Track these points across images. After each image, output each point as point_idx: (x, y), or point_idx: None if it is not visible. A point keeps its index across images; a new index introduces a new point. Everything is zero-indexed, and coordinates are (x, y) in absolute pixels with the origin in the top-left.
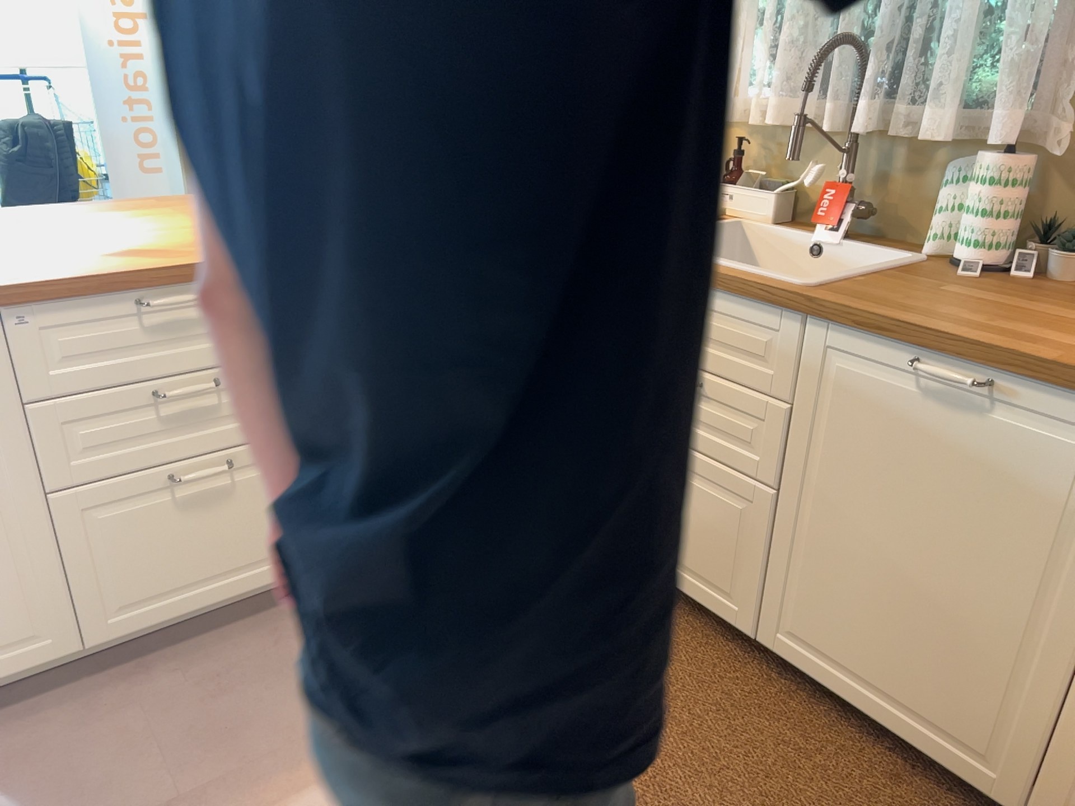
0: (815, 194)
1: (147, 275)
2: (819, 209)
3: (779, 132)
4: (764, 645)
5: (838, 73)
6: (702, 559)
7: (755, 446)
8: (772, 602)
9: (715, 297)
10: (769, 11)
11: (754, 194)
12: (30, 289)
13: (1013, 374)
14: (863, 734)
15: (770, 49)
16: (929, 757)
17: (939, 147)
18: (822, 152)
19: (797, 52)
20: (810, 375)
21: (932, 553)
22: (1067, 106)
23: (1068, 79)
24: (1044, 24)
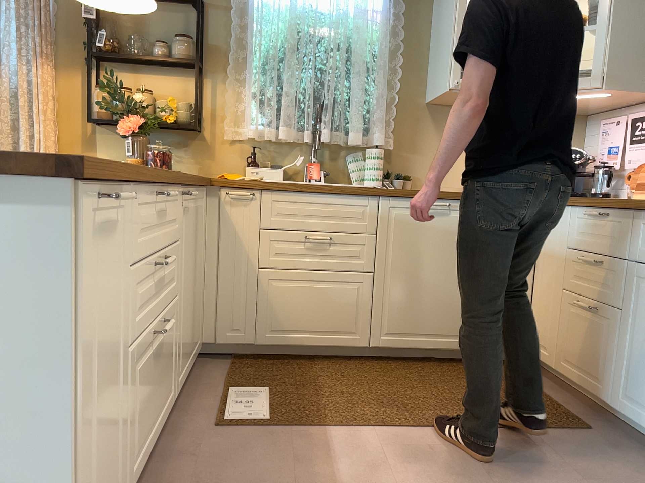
0: (292, 169)
1: (156, 176)
2: (311, 172)
3: (269, 143)
4: (375, 347)
5: (308, 117)
6: (338, 323)
7: (362, 257)
8: (377, 324)
9: (334, 197)
10: (269, 90)
11: (272, 169)
12: (134, 174)
13: (457, 198)
14: (418, 362)
15: (273, 106)
16: (449, 349)
17: (343, 148)
18: (293, 152)
19: (290, 108)
20: (384, 219)
21: (439, 269)
22: (388, 132)
23: (385, 124)
24: (384, 105)
